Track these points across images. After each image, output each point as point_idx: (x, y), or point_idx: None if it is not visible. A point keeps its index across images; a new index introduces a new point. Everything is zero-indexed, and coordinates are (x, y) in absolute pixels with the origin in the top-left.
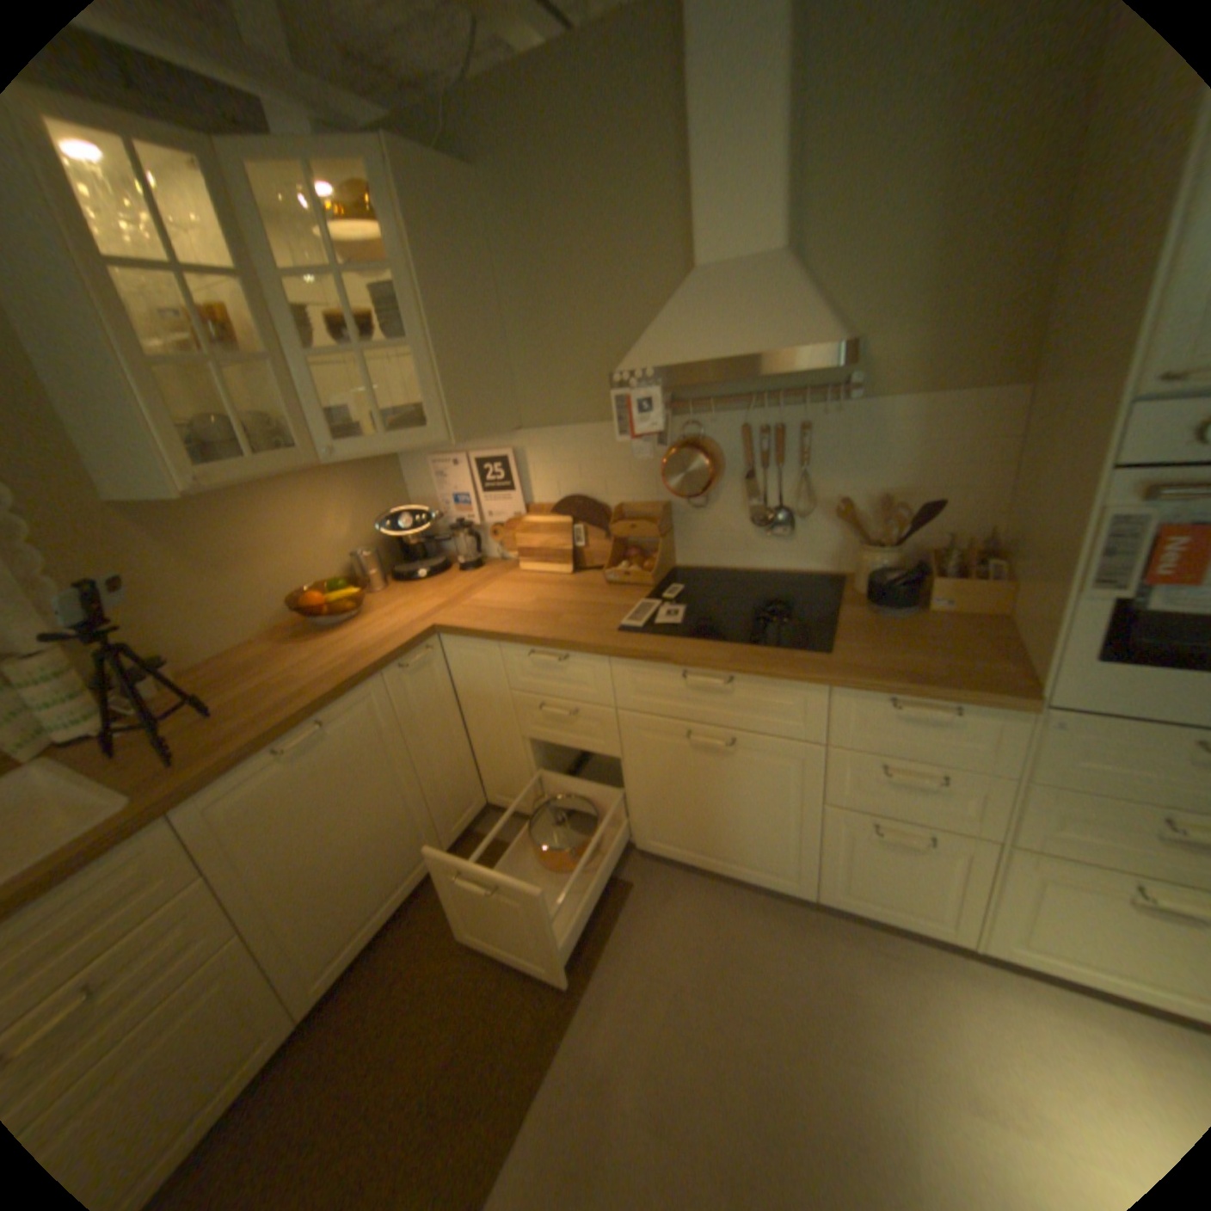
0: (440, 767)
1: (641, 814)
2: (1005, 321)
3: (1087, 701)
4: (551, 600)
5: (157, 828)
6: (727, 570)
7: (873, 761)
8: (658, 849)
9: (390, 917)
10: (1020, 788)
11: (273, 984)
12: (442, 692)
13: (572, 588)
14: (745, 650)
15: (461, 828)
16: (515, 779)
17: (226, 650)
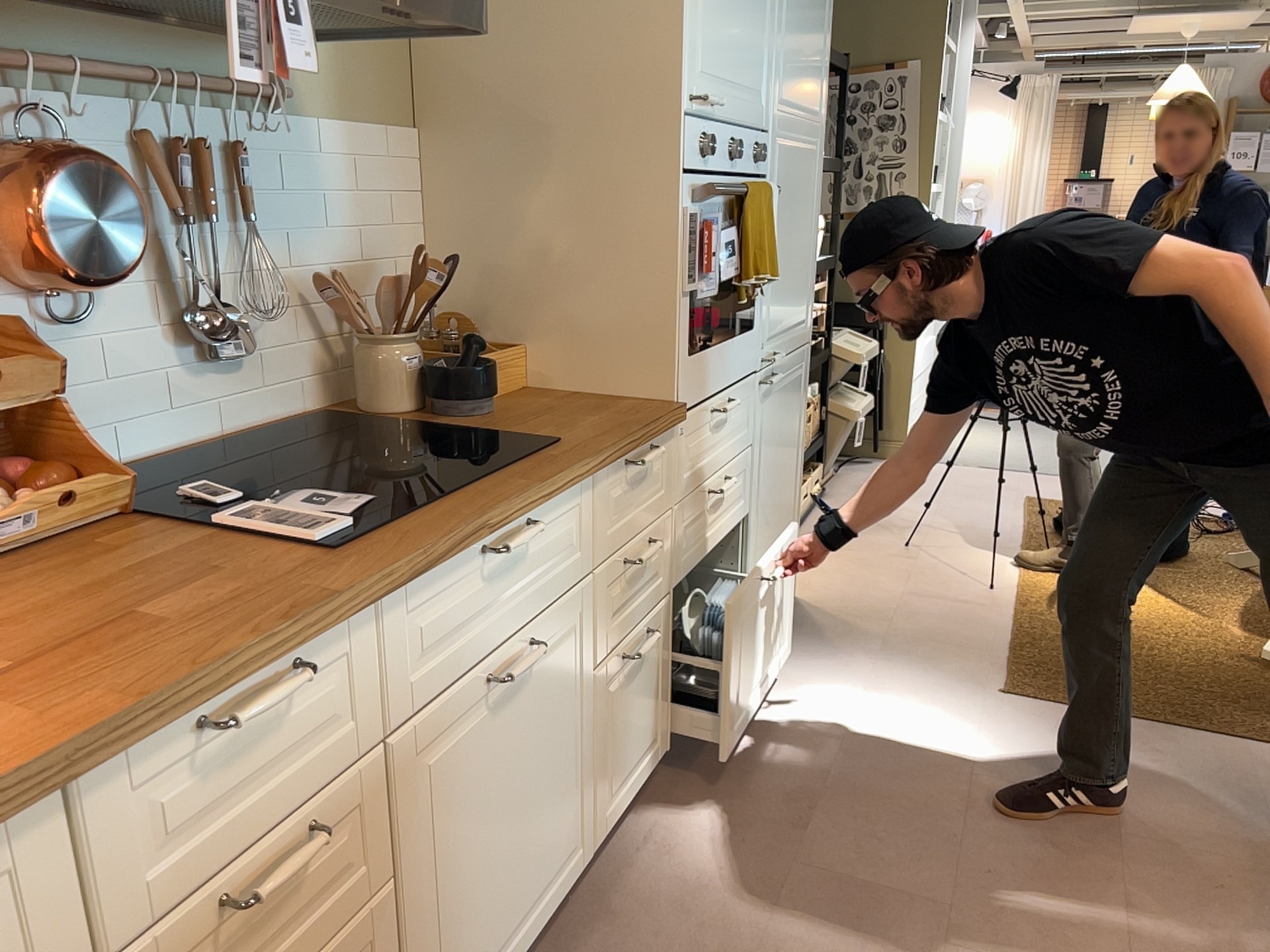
0: None
1: None
2: (389, 51)
3: (688, 398)
4: None
5: None
6: (144, 465)
7: (616, 564)
8: None
9: None
10: (671, 517)
11: None
12: None
13: None
14: (512, 474)
15: None
16: None
17: None
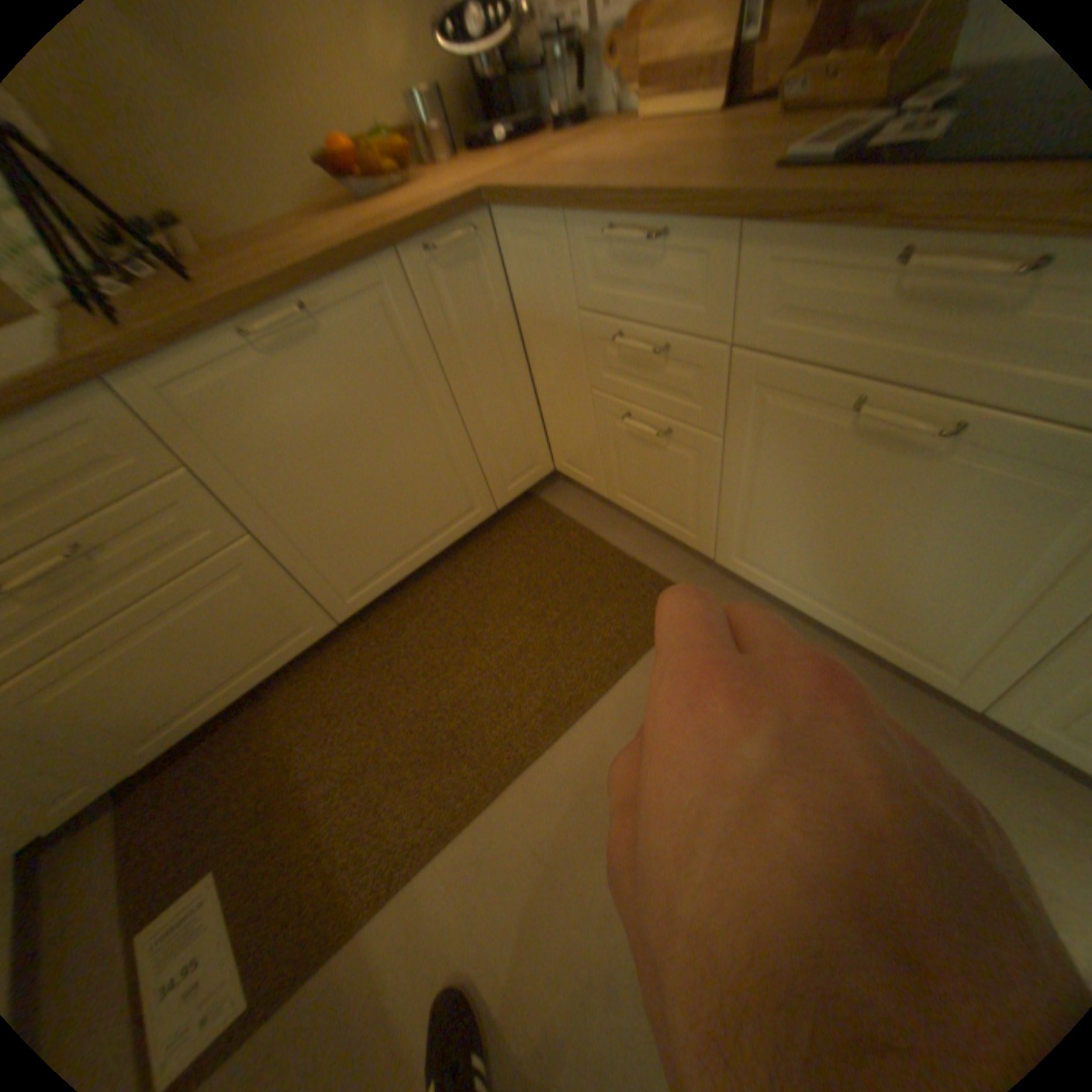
0: (491, 413)
1: (729, 522)
2: None
3: None
4: (665, 146)
5: (98, 395)
6: None
7: None
8: (742, 571)
9: (432, 557)
10: None
11: (304, 586)
12: (495, 311)
13: (710, 129)
14: None
15: (517, 489)
16: (581, 446)
17: (260, 224)
